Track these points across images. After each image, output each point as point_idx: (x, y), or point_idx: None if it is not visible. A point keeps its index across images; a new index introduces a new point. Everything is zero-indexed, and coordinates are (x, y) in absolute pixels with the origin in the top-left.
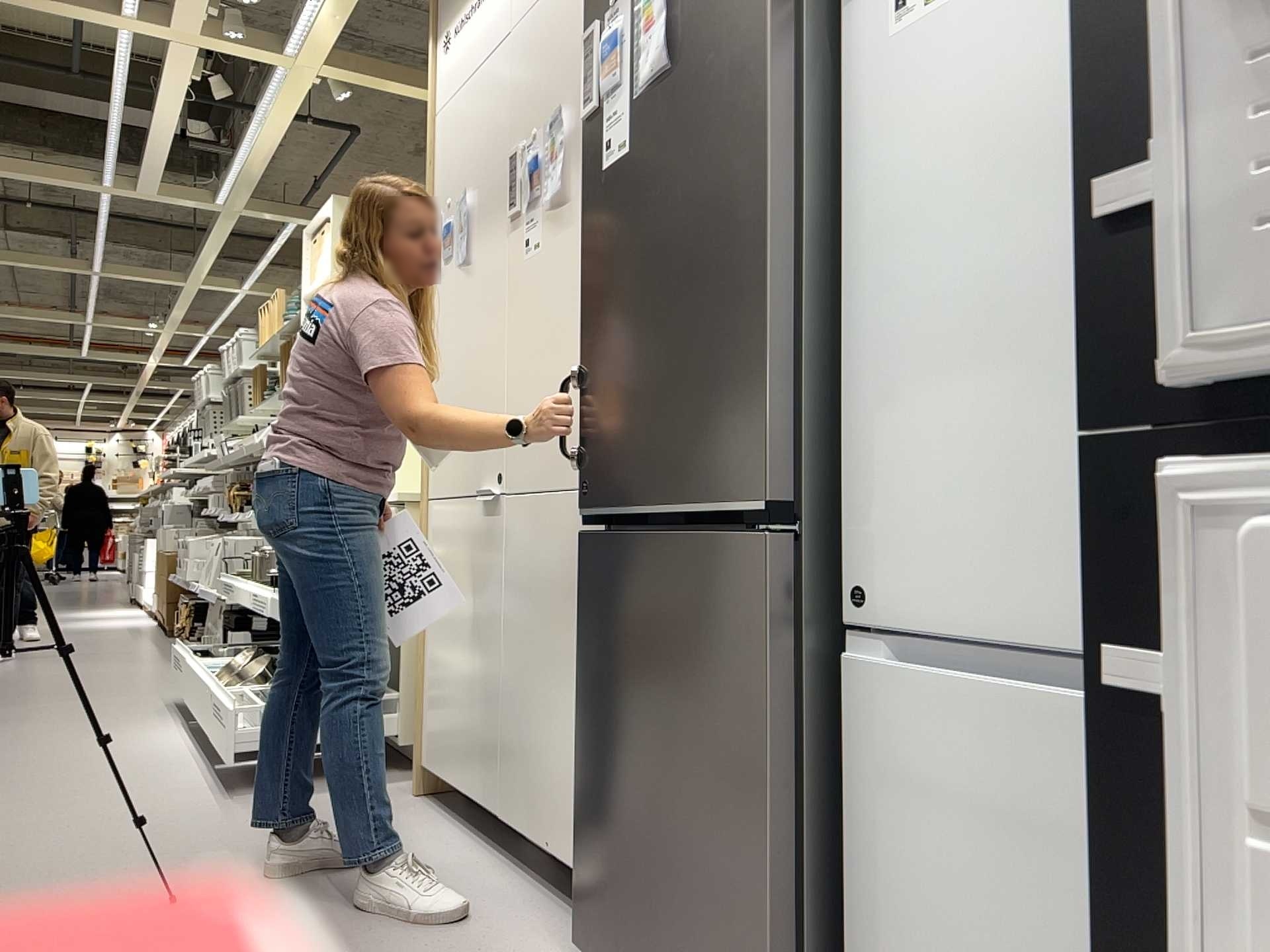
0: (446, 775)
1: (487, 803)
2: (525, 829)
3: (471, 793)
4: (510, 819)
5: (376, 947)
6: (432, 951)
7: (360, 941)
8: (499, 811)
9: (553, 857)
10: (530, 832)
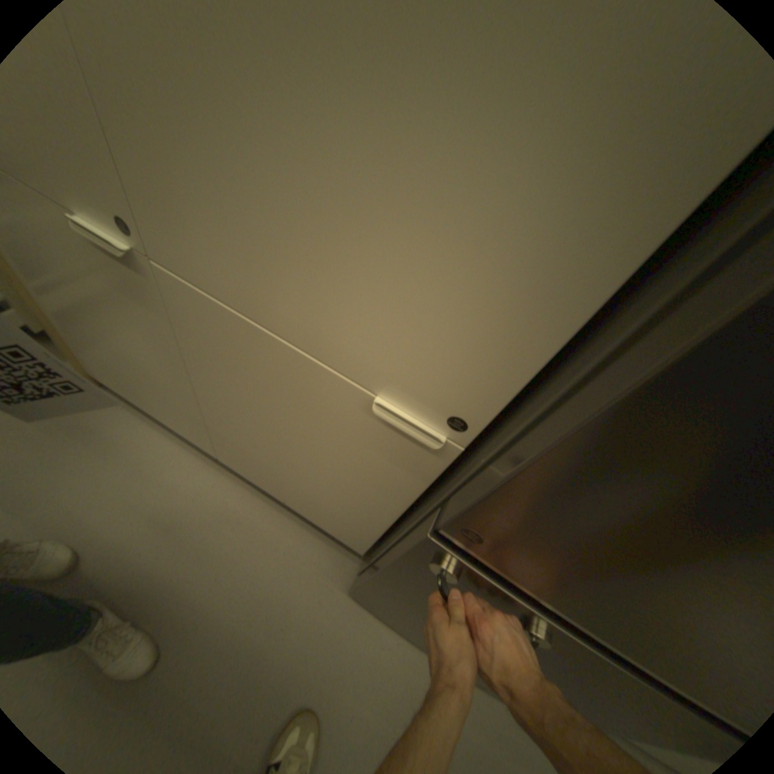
0: (131, 400)
1: (199, 445)
2: (254, 481)
3: (173, 428)
4: (233, 467)
5: (211, 641)
6: (253, 623)
7: (193, 640)
8: (217, 457)
9: (289, 506)
10: (260, 486)
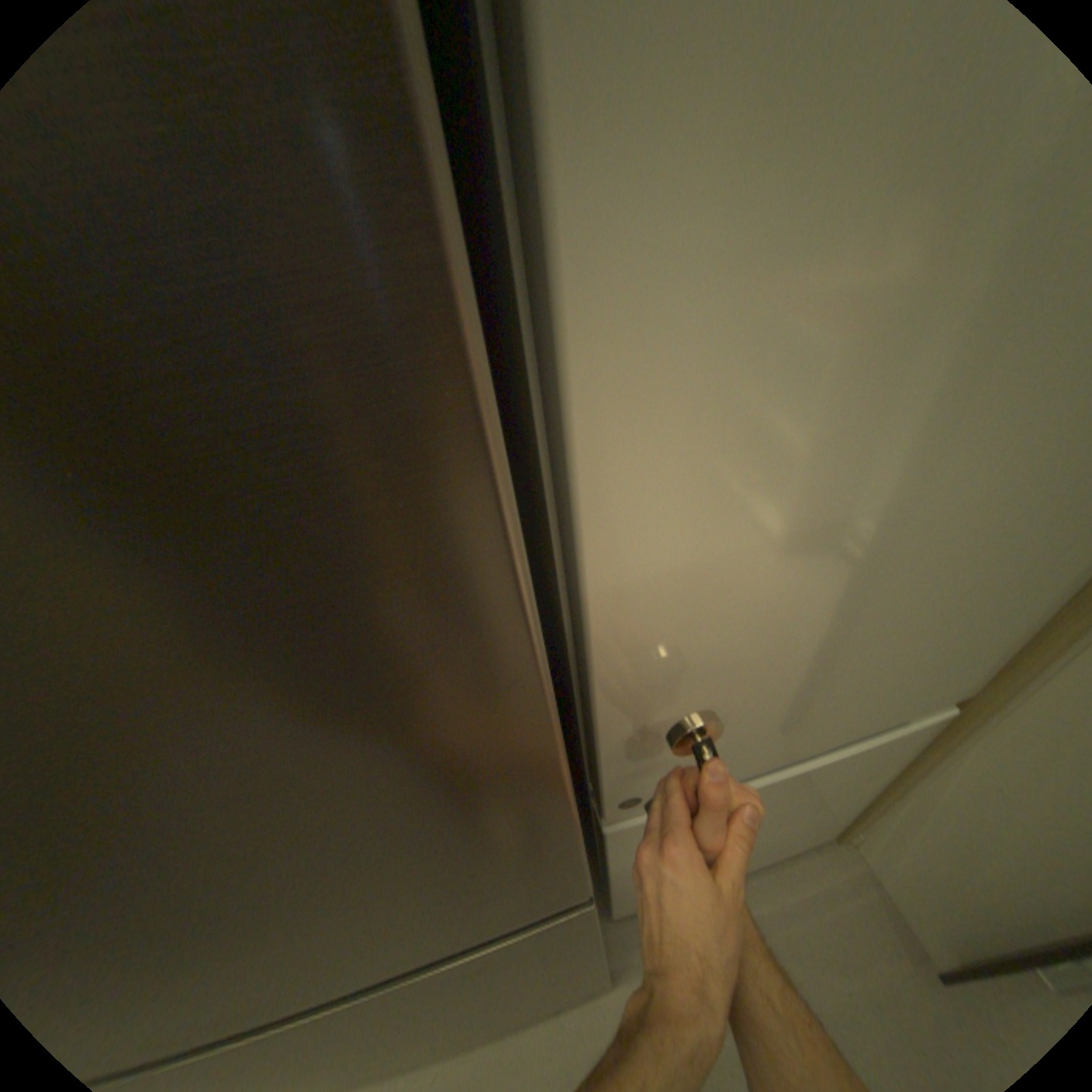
0: None
1: None
2: None
3: None
4: None
5: None
6: None
7: None
8: None
9: None
10: None
